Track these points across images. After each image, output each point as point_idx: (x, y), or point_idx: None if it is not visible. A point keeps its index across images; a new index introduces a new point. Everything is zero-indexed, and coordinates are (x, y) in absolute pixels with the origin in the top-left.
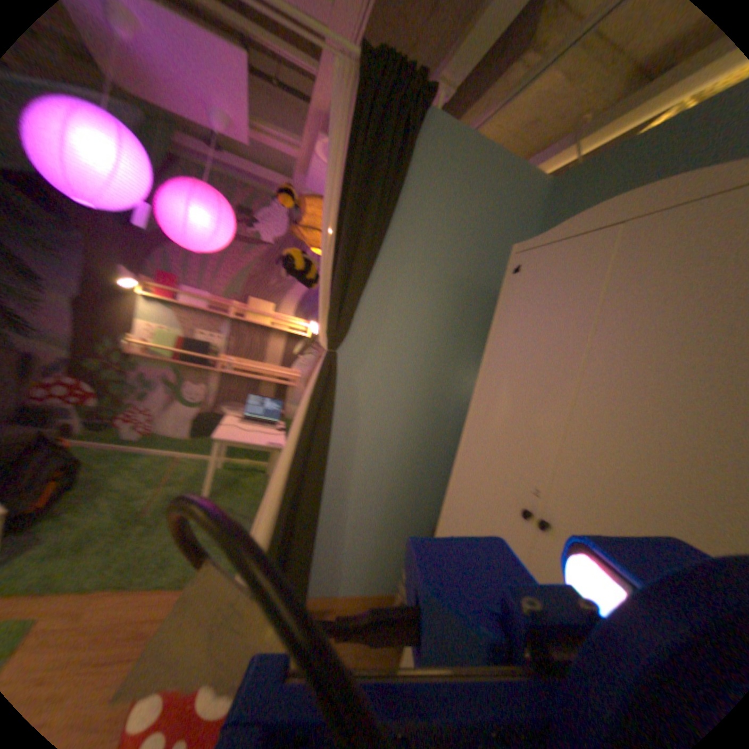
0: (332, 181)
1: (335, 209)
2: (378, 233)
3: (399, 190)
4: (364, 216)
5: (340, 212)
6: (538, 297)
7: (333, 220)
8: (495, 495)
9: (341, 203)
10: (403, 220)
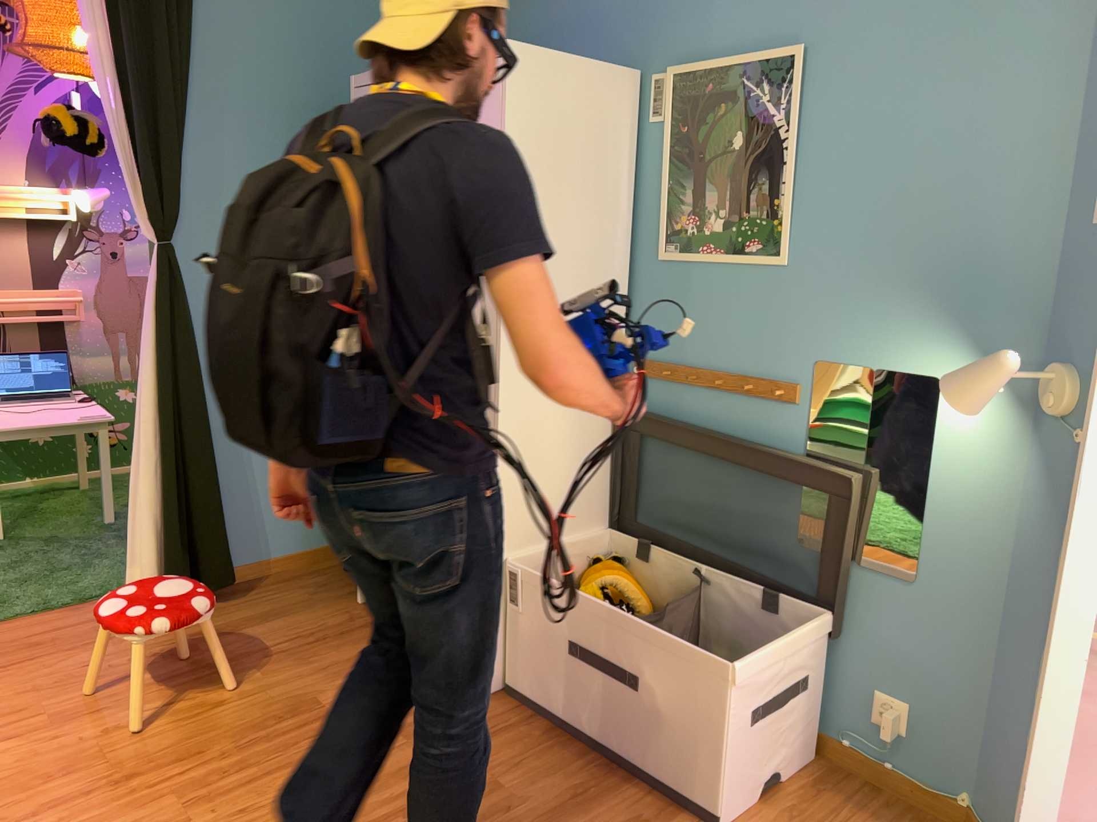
0: (92, 12)
1: (108, 49)
2: (179, 73)
3: (190, 9)
4: (152, 53)
5: (114, 48)
6: None
7: (110, 66)
8: None
9: (111, 35)
10: (206, 38)
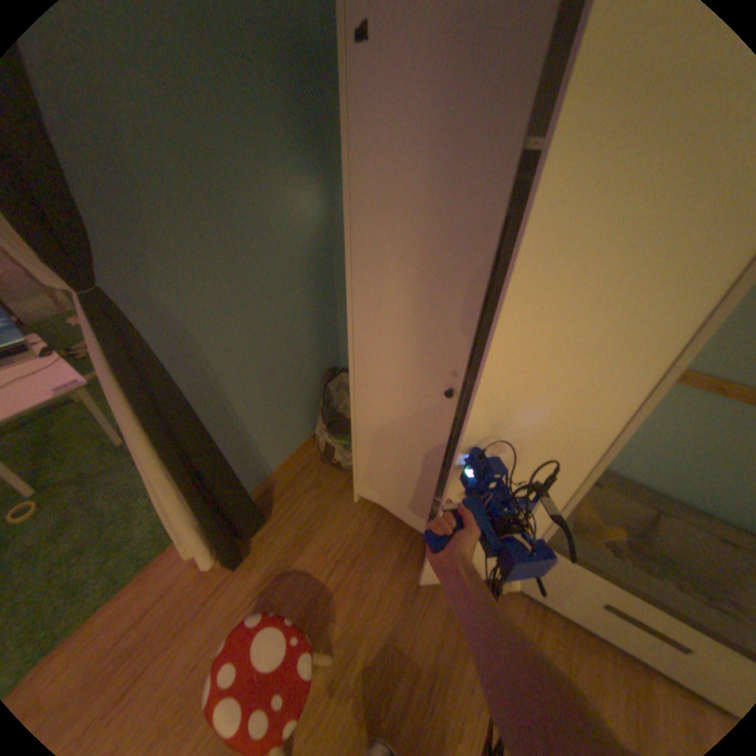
0: None
1: None
2: None
3: None
4: None
5: None
6: (415, 107)
7: None
8: (406, 375)
9: None
10: None
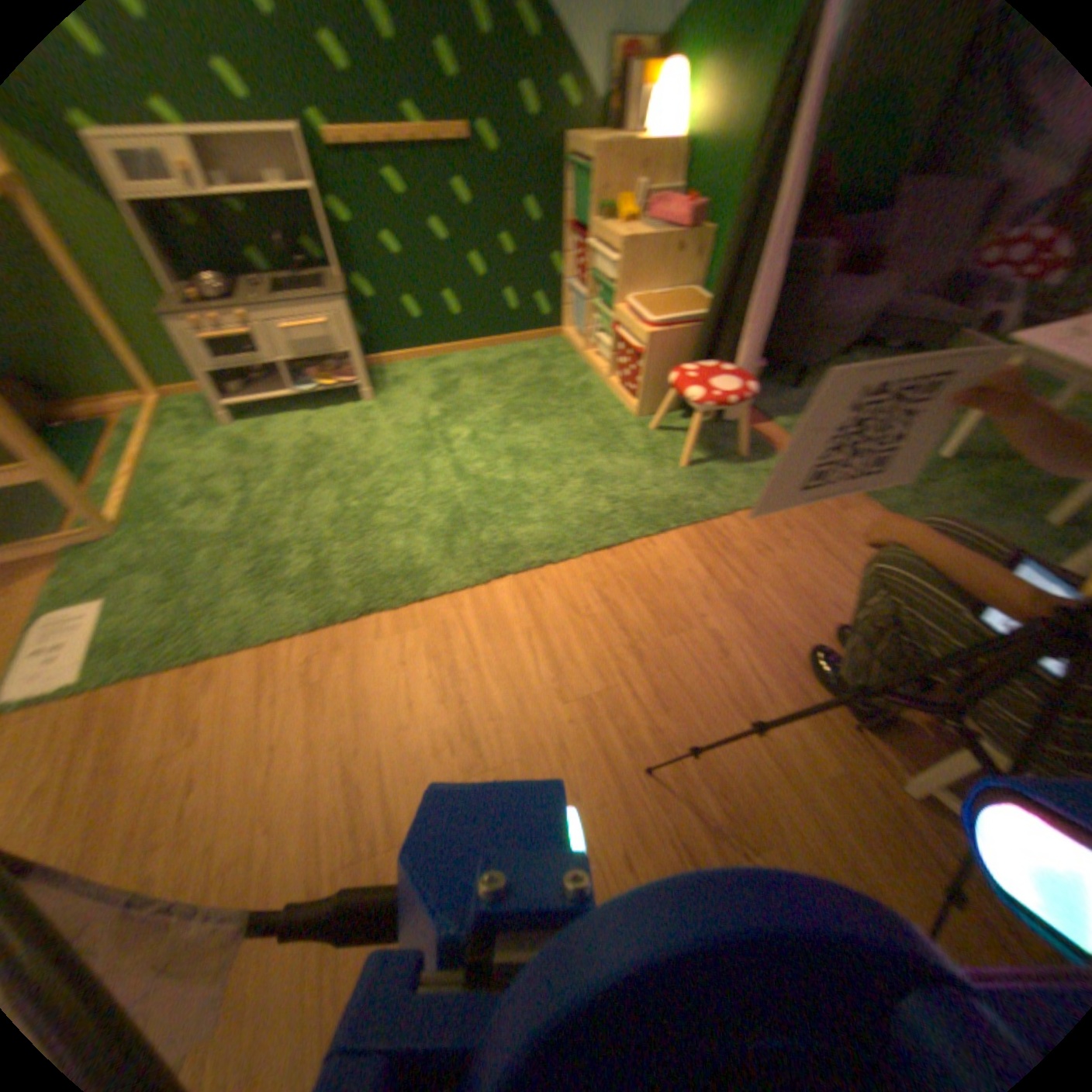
0: None
1: None
2: None
3: None
4: None
5: None
6: None
7: None
8: None
9: None
10: None
